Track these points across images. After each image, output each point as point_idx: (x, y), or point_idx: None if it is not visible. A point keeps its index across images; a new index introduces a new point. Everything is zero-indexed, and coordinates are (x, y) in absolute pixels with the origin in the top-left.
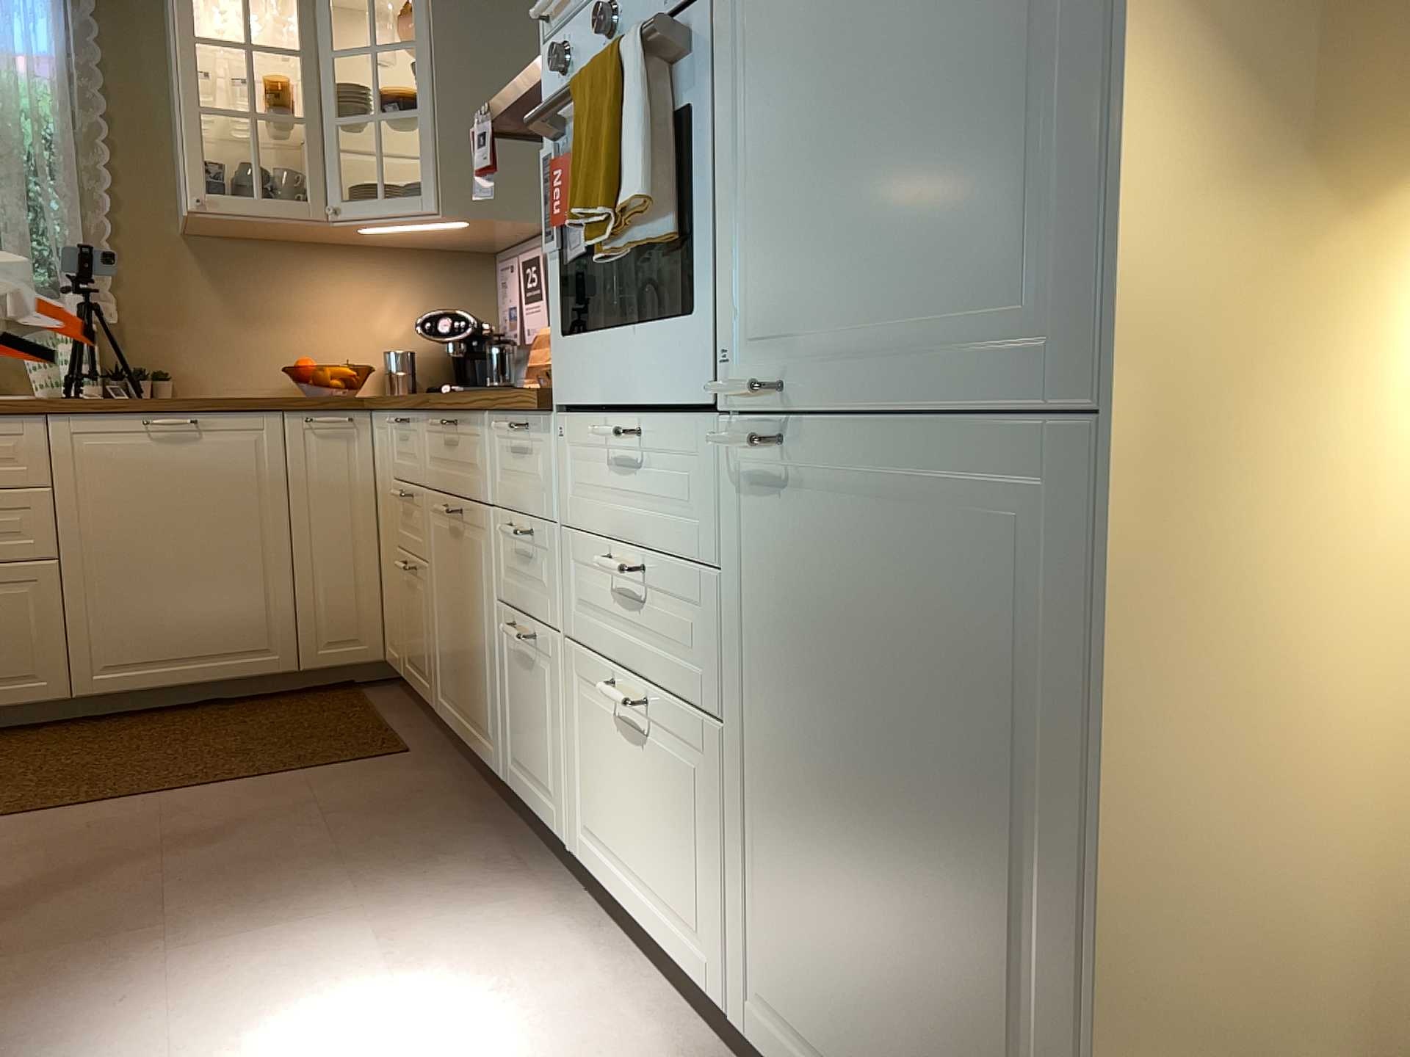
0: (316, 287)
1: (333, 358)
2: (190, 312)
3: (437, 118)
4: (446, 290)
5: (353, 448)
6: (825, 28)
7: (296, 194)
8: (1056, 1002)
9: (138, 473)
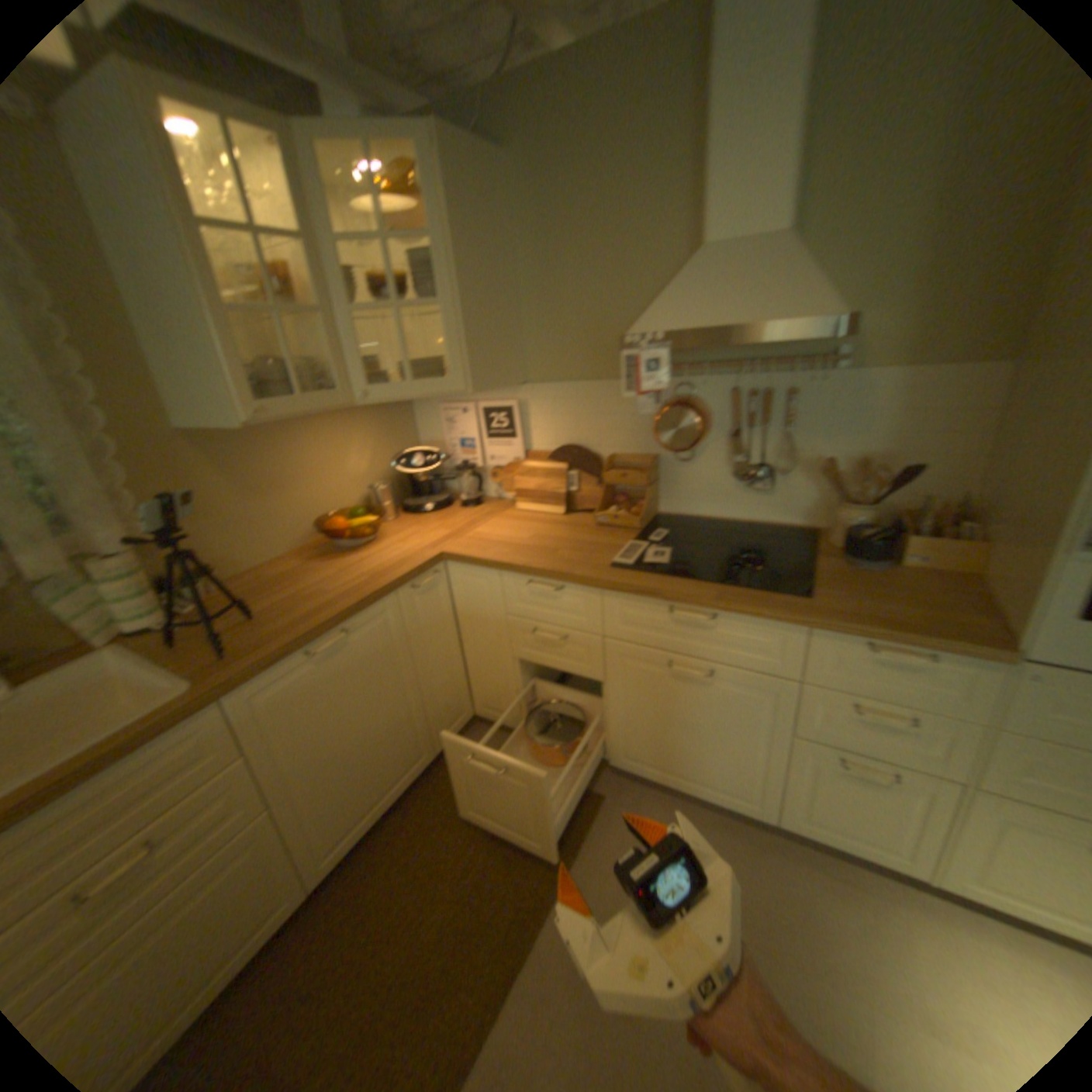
0: (305, 447)
1: (330, 502)
2: (208, 502)
3: (455, 306)
4: (389, 426)
5: (441, 591)
6: None
7: (319, 381)
8: None
9: (314, 697)
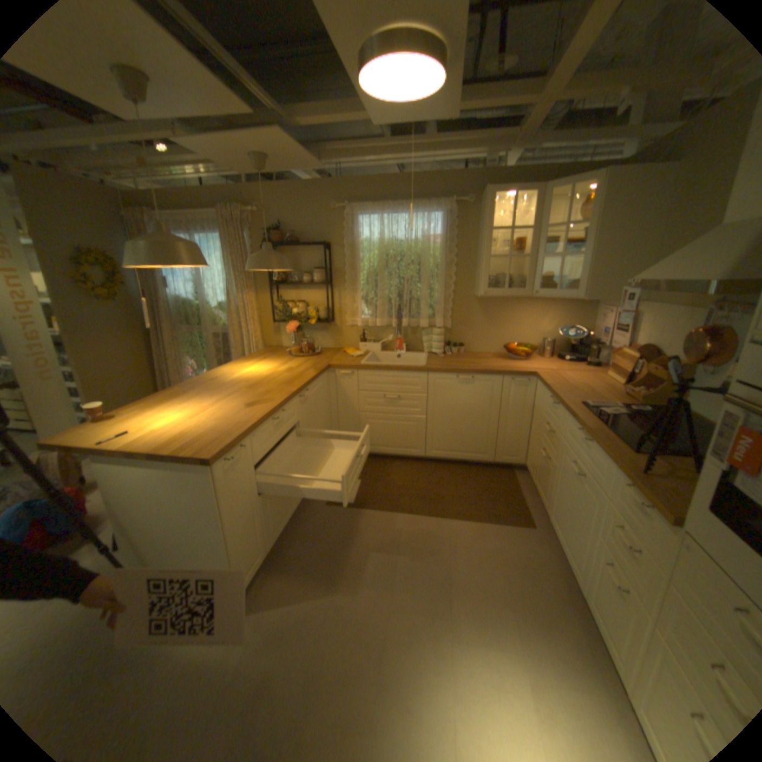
0: (519, 312)
1: (521, 339)
2: (473, 322)
3: (593, 255)
4: (574, 312)
5: (528, 390)
6: None
7: (520, 284)
8: None
9: (452, 392)
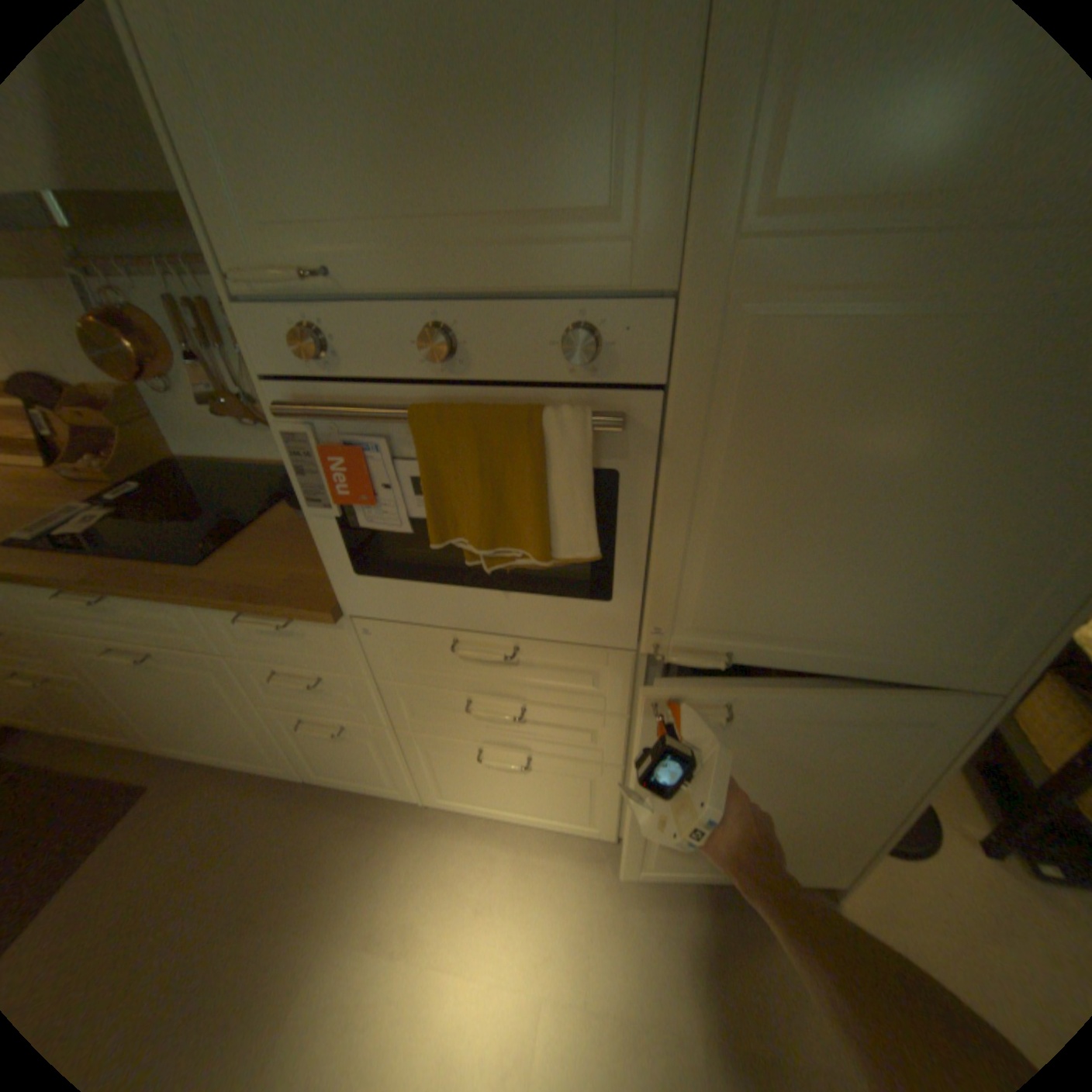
0: None
1: None
2: None
3: None
4: None
5: None
6: (826, 476)
7: None
8: (867, 827)
9: None
